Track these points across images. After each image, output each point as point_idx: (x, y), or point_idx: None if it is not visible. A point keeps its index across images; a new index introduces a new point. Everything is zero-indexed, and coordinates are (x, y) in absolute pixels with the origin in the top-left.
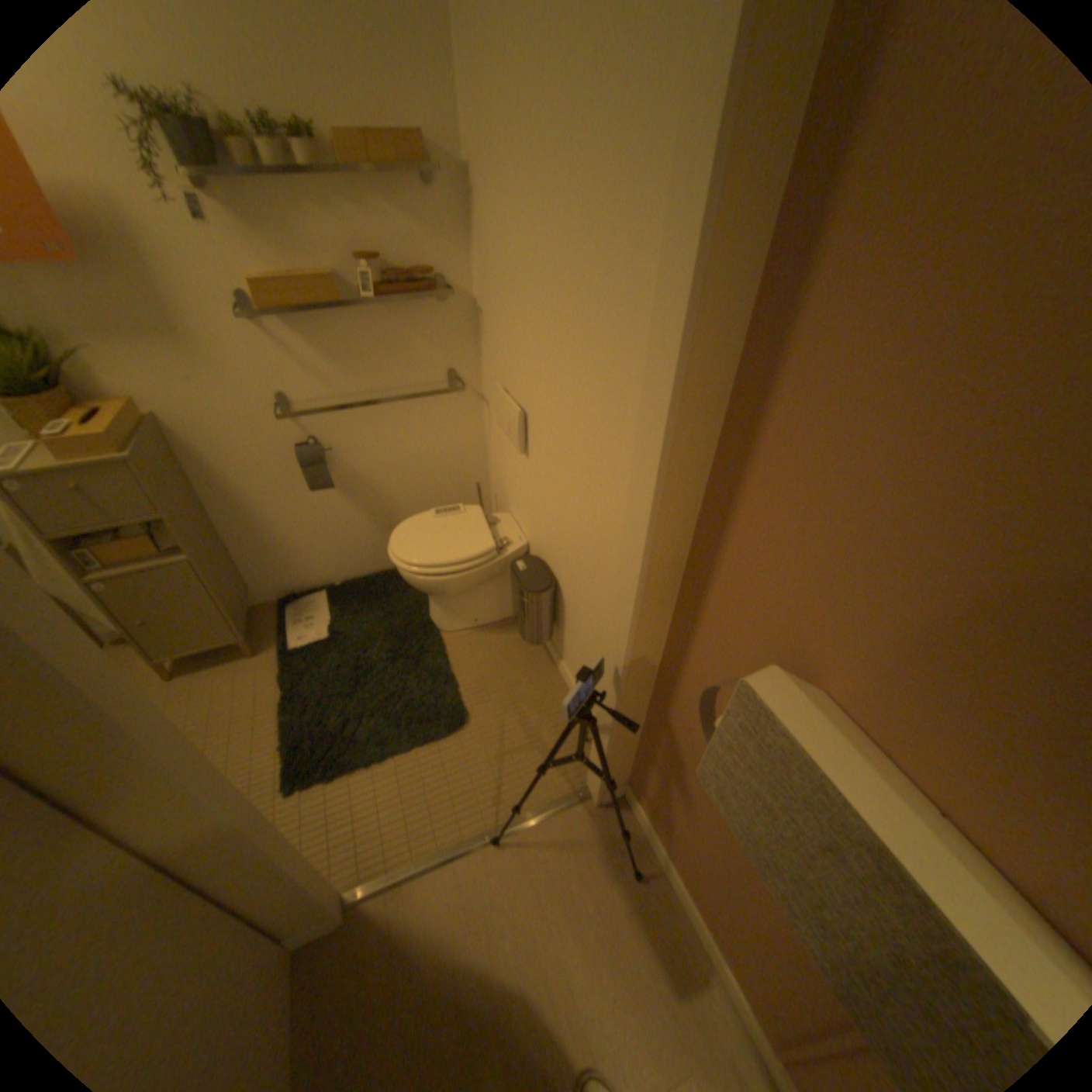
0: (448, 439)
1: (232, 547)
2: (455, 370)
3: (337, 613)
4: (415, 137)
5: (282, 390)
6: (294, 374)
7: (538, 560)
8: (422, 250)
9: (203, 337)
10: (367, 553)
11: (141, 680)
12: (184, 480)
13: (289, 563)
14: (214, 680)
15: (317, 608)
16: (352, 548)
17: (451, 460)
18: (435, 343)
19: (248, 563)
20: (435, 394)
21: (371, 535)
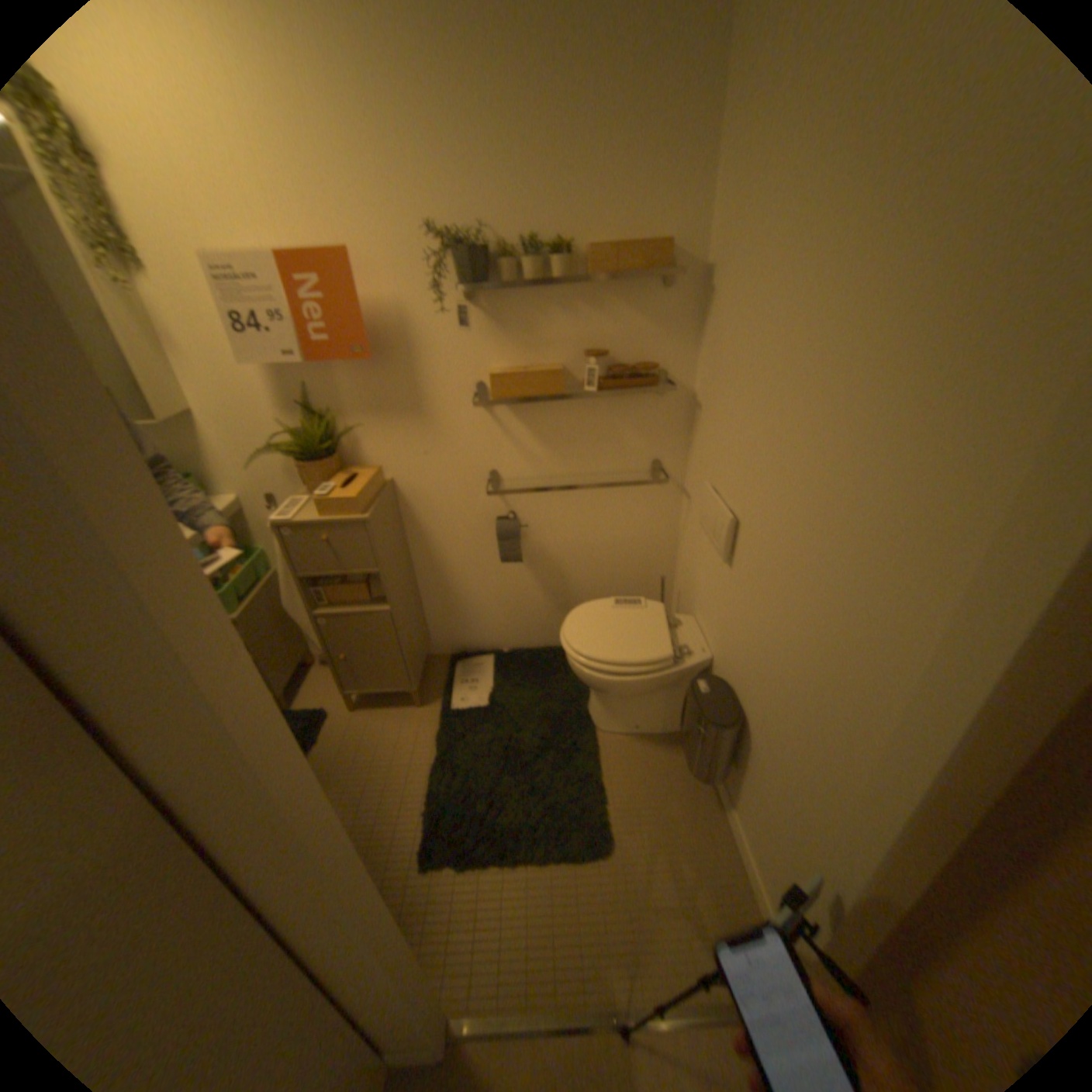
0: (638, 526)
1: (424, 598)
2: (658, 459)
3: (499, 681)
4: (664, 244)
5: (494, 467)
6: (508, 454)
7: (724, 683)
8: (649, 346)
9: (443, 419)
10: (537, 625)
11: (331, 703)
12: (401, 537)
13: (467, 622)
14: (384, 721)
15: (482, 670)
16: (525, 618)
17: (637, 547)
18: (644, 432)
19: (434, 615)
20: (634, 482)
21: (544, 608)
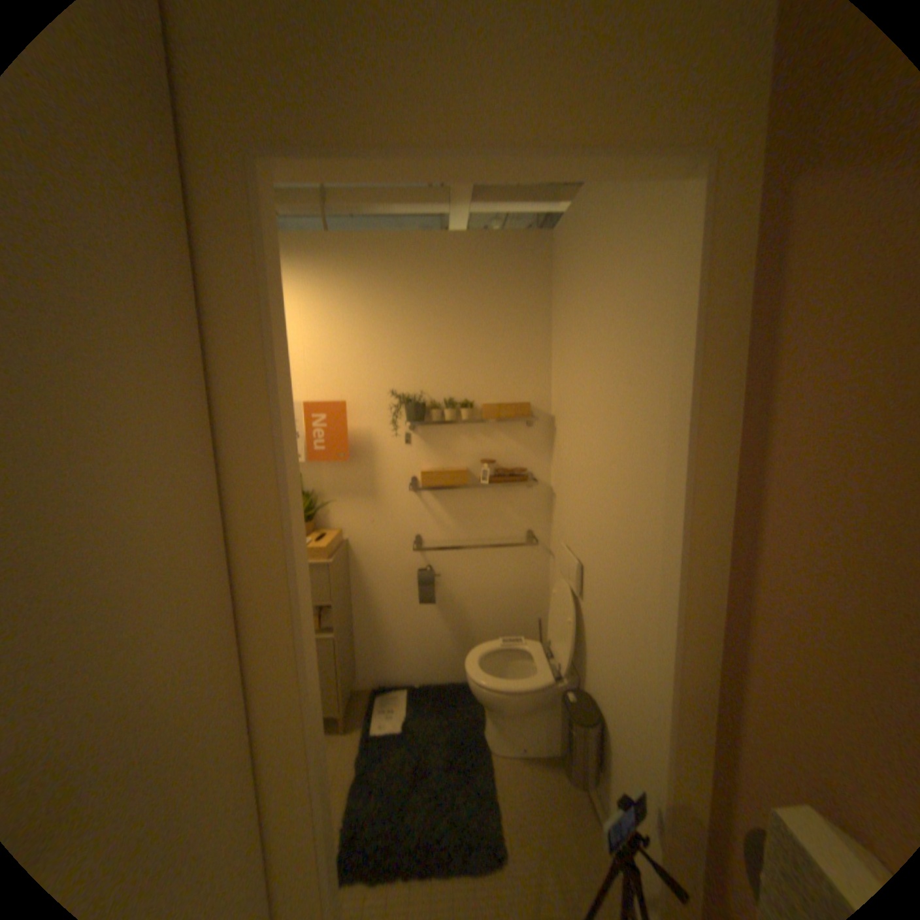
0: (520, 579)
1: (356, 636)
2: (532, 530)
3: (411, 712)
4: (526, 406)
5: (420, 533)
6: (430, 524)
7: (588, 695)
8: (521, 458)
9: (388, 499)
10: (443, 663)
11: None
12: (347, 582)
13: (388, 658)
14: None
15: (397, 703)
16: (434, 656)
17: (520, 596)
18: (521, 512)
19: (362, 652)
20: (516, 545)
21: (450, 647)
